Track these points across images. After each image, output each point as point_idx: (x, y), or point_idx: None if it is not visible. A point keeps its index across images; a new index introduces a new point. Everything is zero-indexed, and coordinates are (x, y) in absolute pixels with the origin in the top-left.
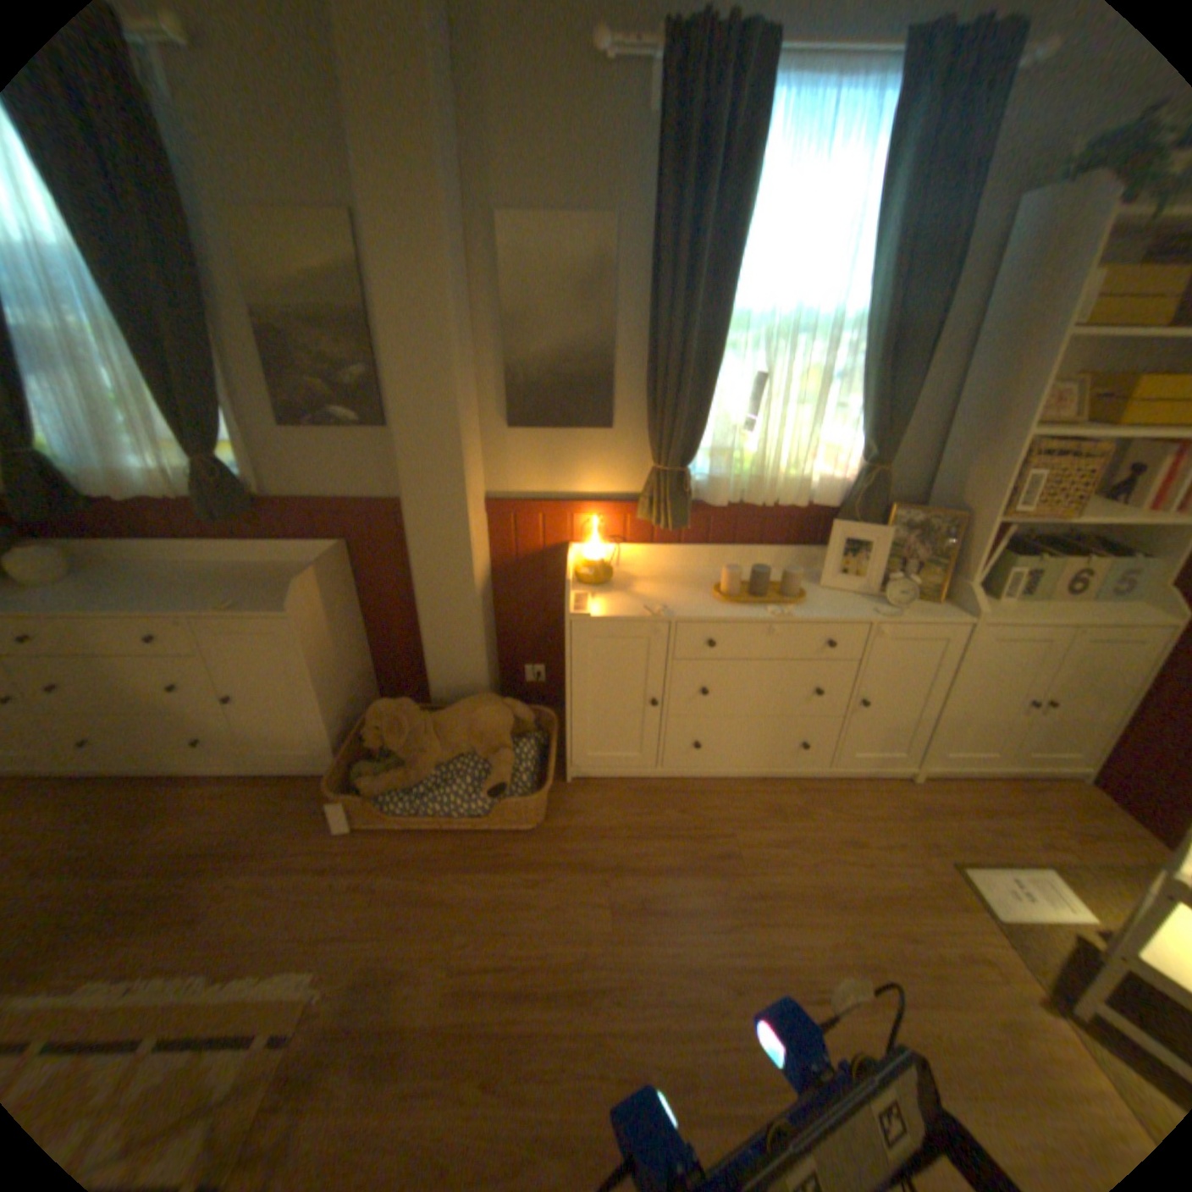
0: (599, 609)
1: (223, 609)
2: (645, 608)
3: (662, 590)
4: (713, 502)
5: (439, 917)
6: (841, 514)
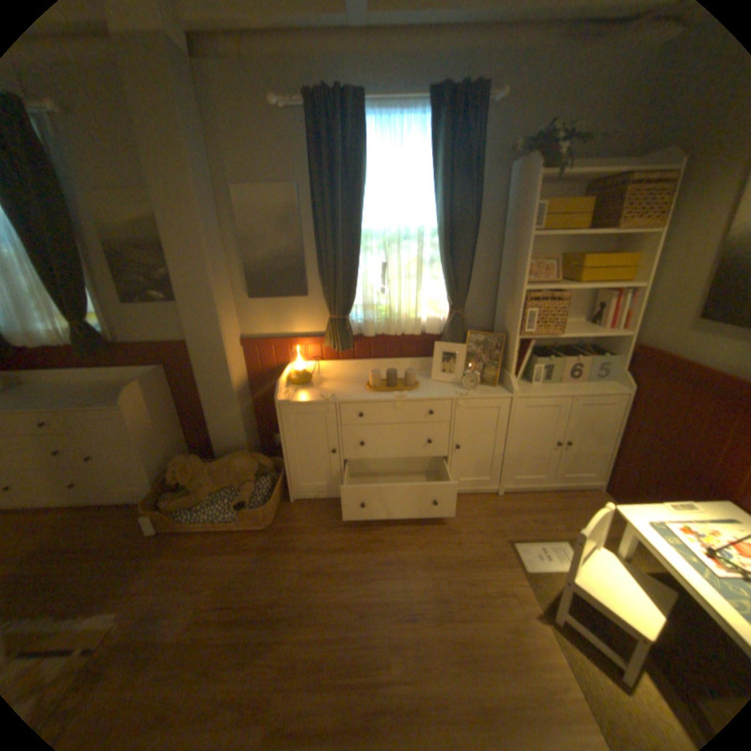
0: (296, 398)
1: (82, 406)
2: (322, 396)
3: (338, 386)
4: (366, 334)
5: (197, 581)
6: (442, 338)
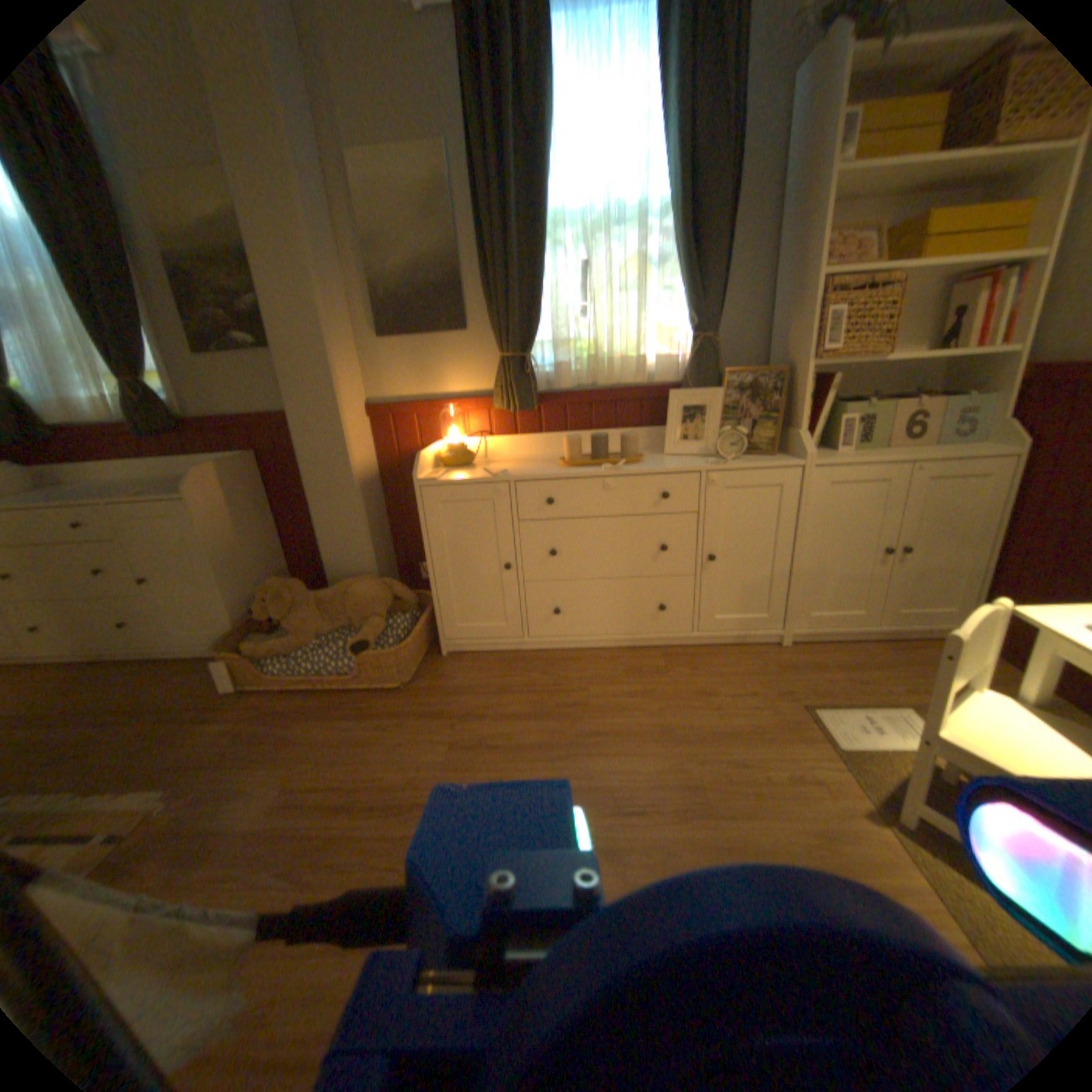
0: (448, 477)
1: (133, 495)
2: (488, 472)
3: (515, 466)
4: (559, 385)
5: (290, 751)
6: (682, 389)
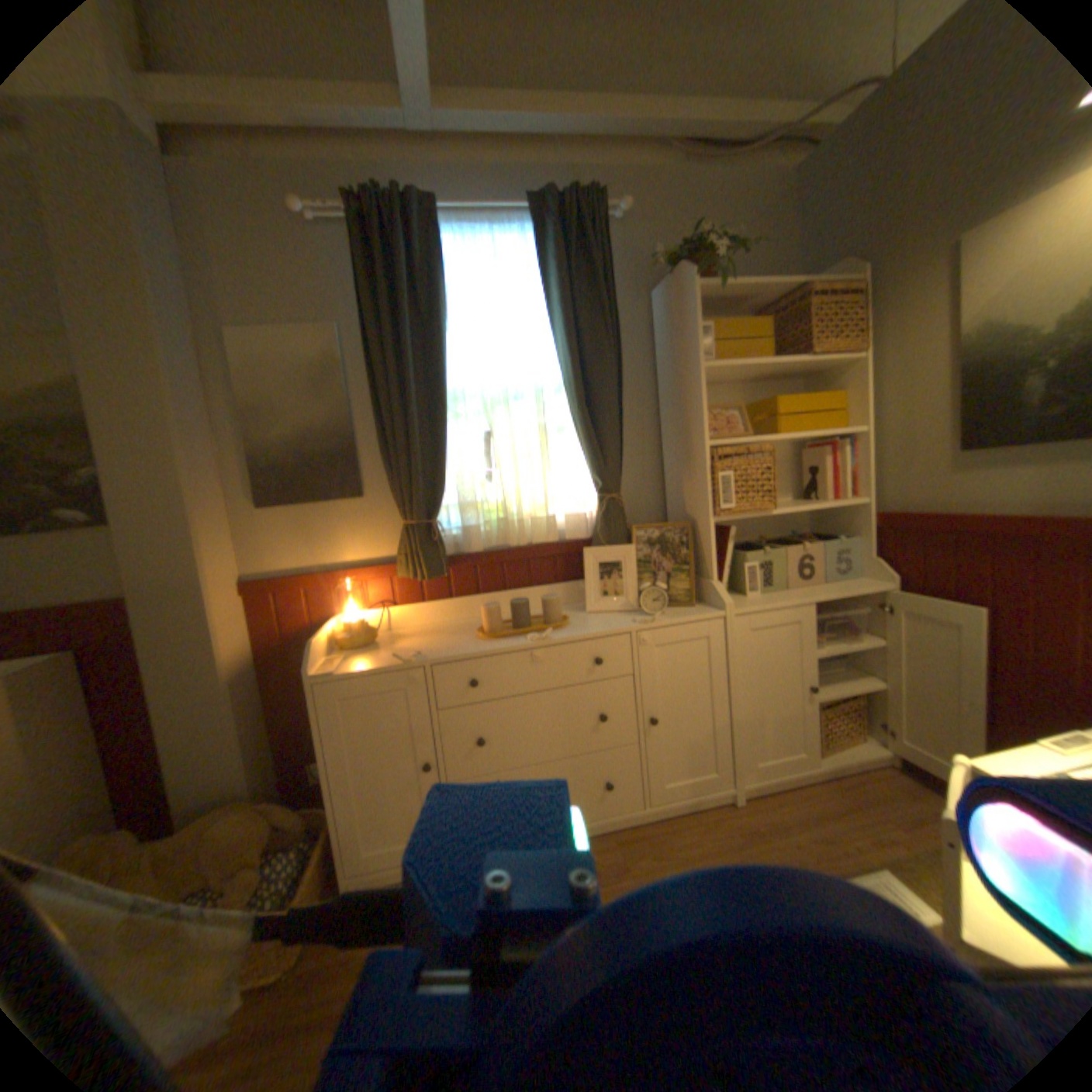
0: (348, 667)
1: None
2: (399, 656)
3: (427, 640)
4: (470, 548)
5: None
6: (593, 544)
